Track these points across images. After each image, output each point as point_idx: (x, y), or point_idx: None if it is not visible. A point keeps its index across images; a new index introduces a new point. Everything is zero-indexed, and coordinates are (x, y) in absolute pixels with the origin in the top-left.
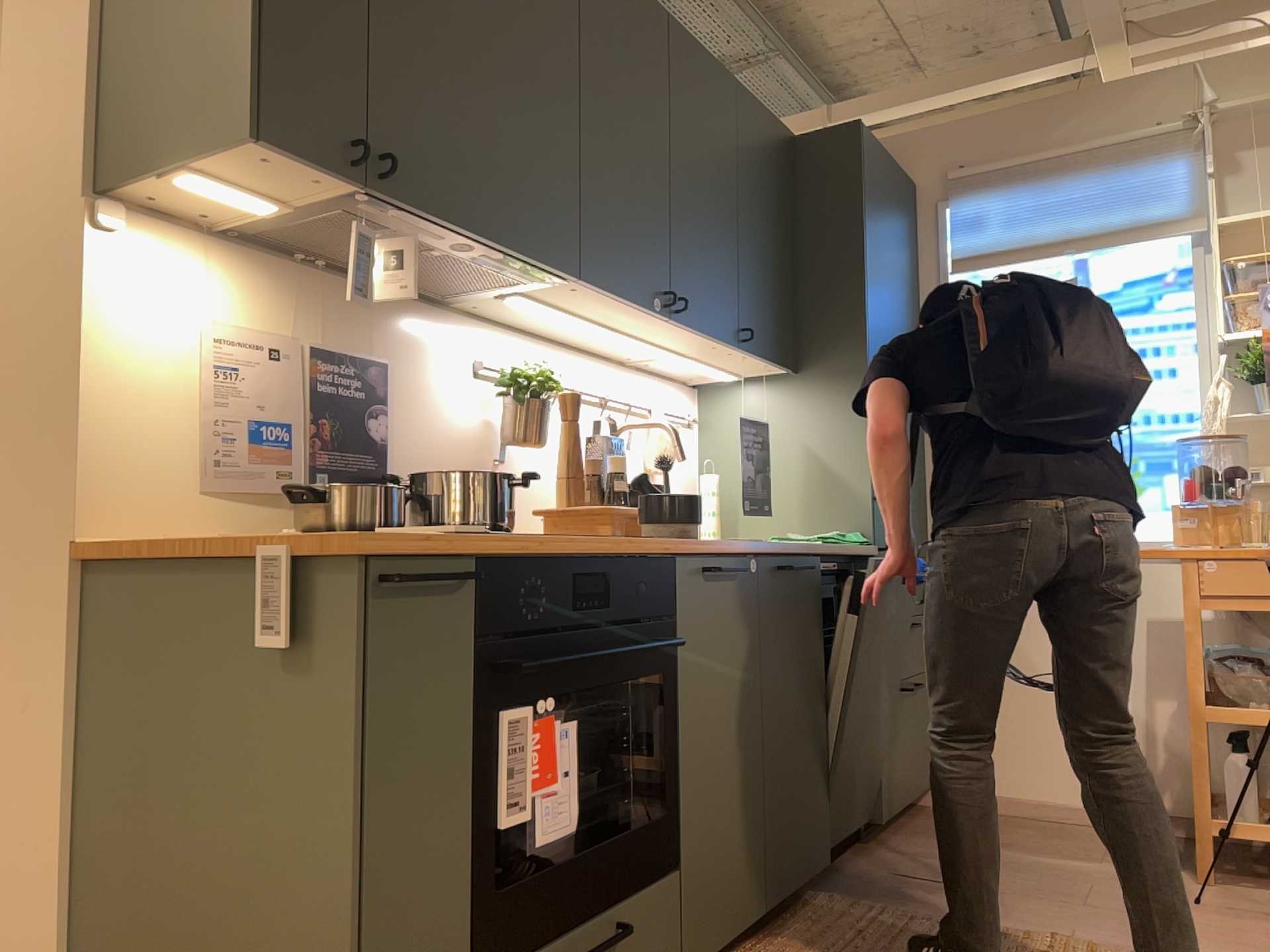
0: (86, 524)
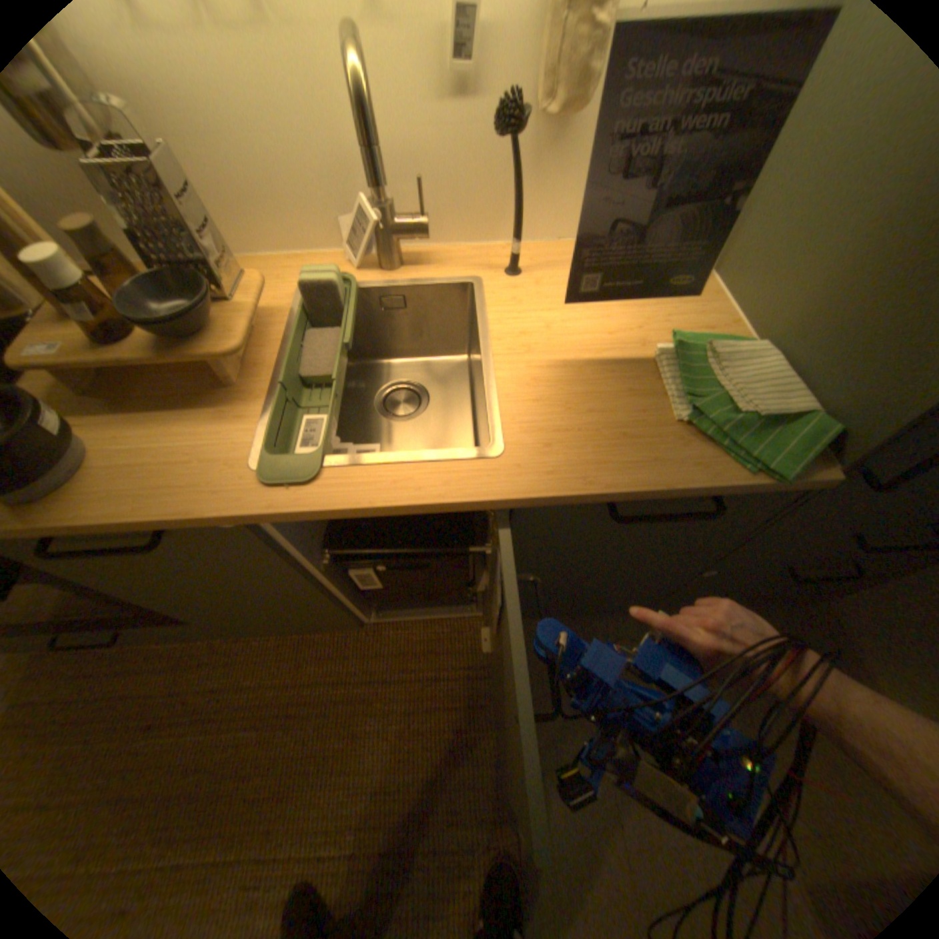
0: None
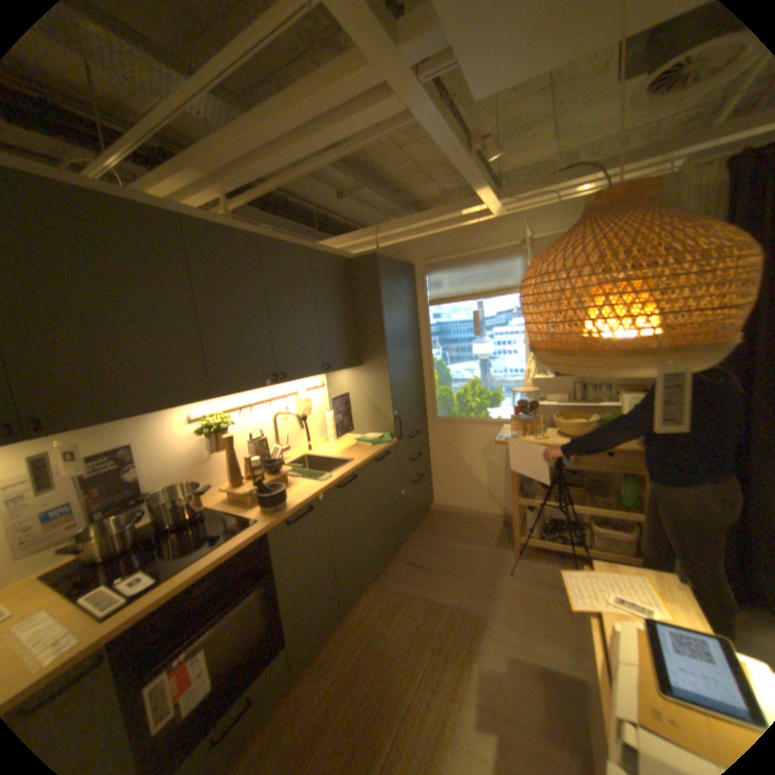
0: None
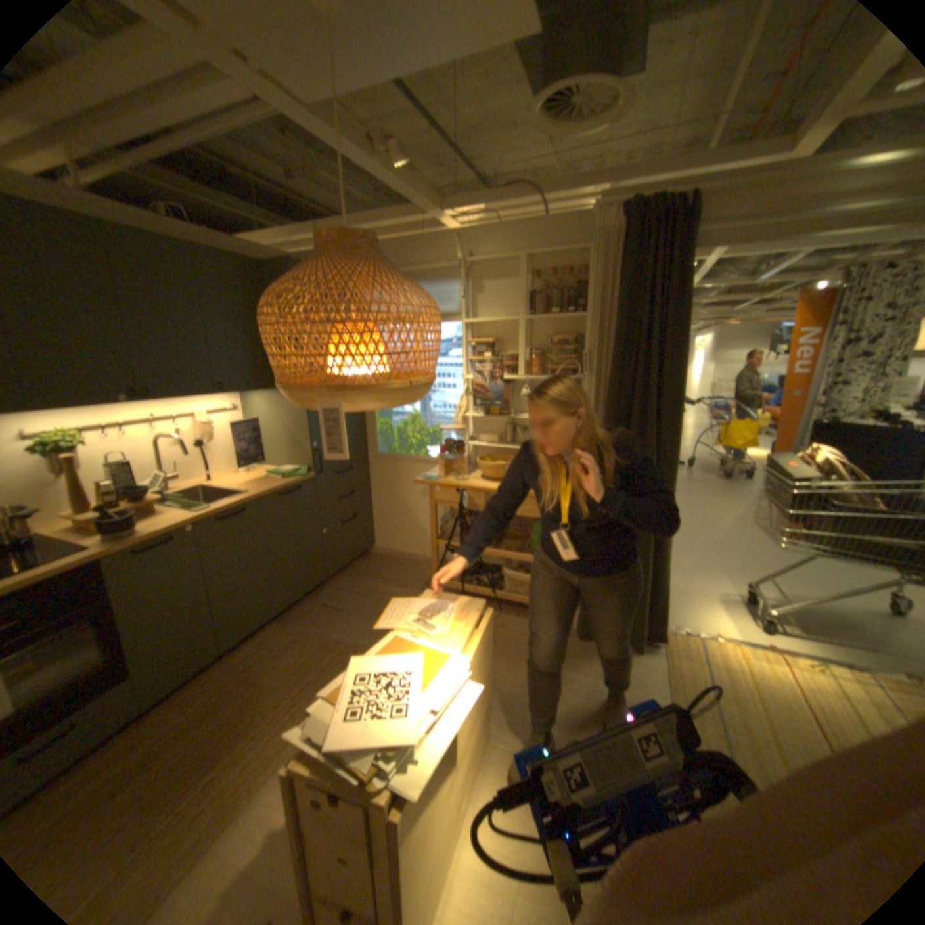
0: None
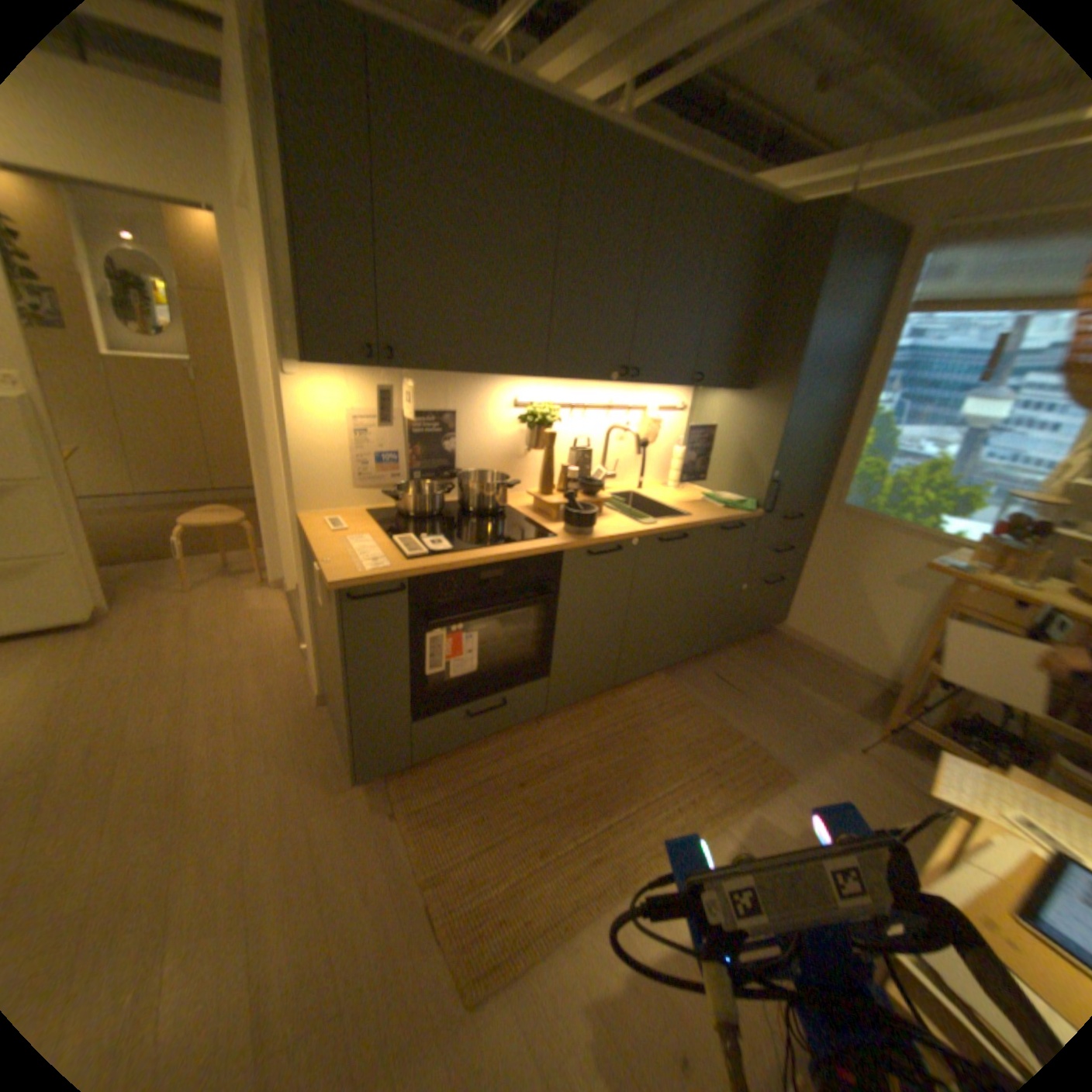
0: (298, 508)
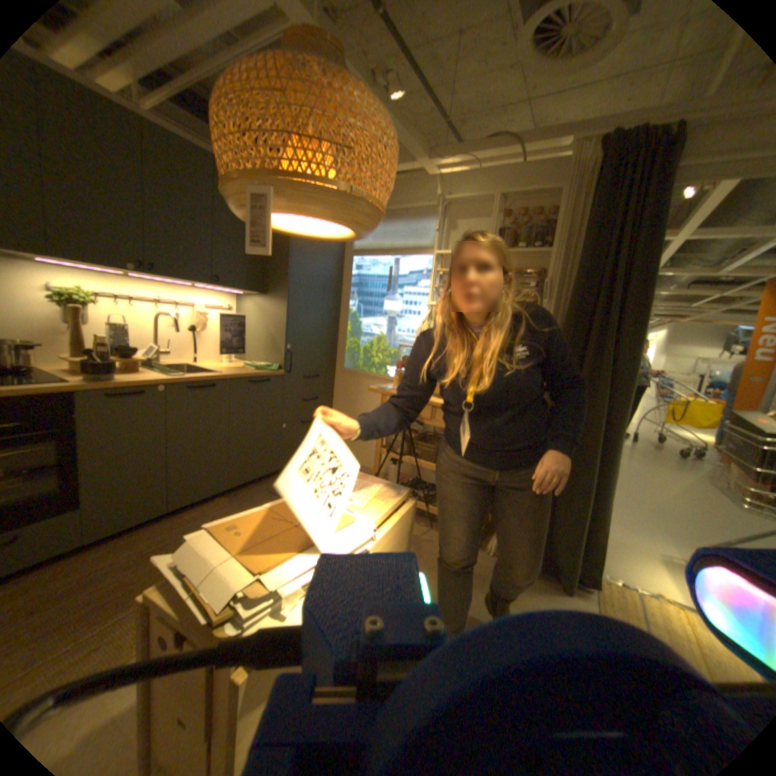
0: None
